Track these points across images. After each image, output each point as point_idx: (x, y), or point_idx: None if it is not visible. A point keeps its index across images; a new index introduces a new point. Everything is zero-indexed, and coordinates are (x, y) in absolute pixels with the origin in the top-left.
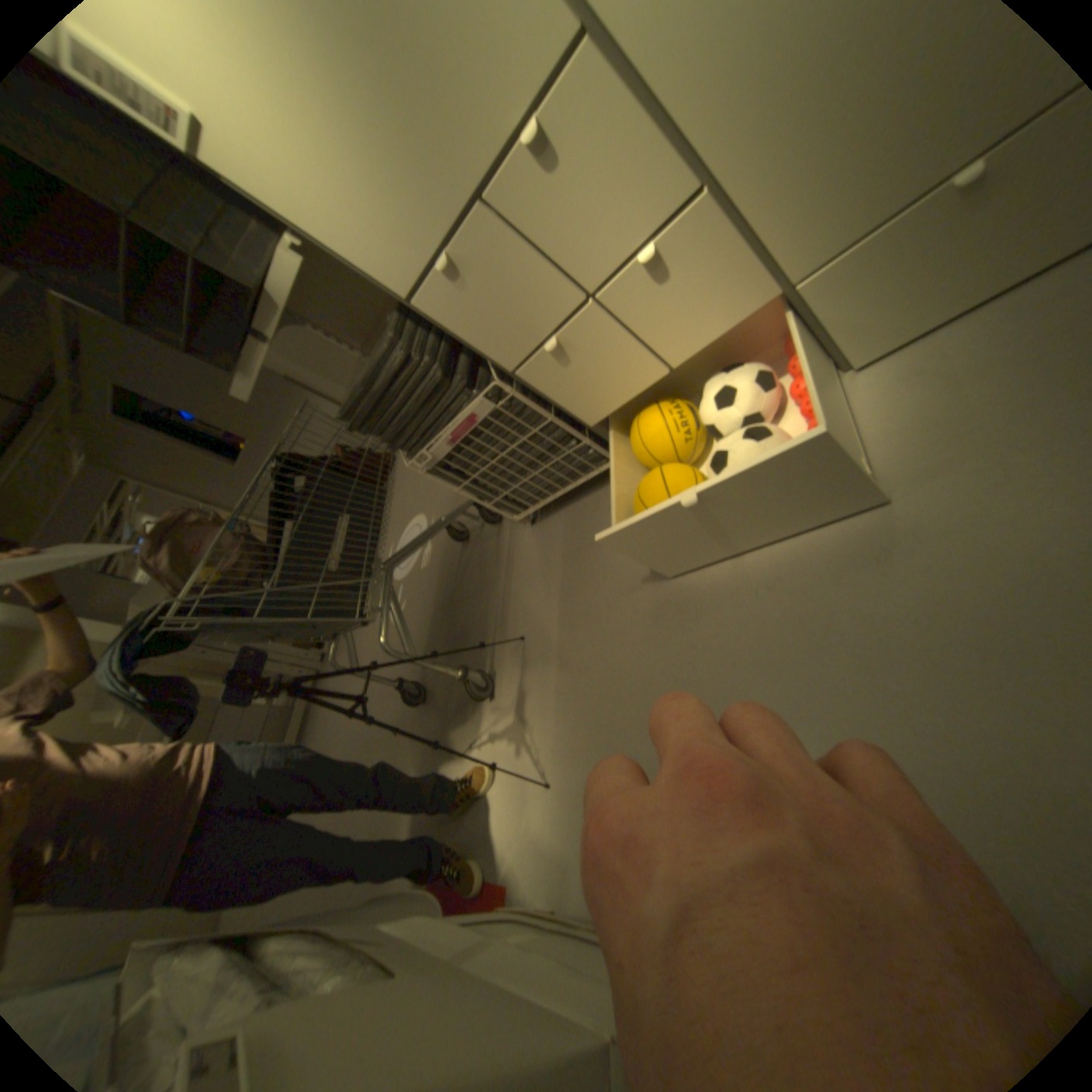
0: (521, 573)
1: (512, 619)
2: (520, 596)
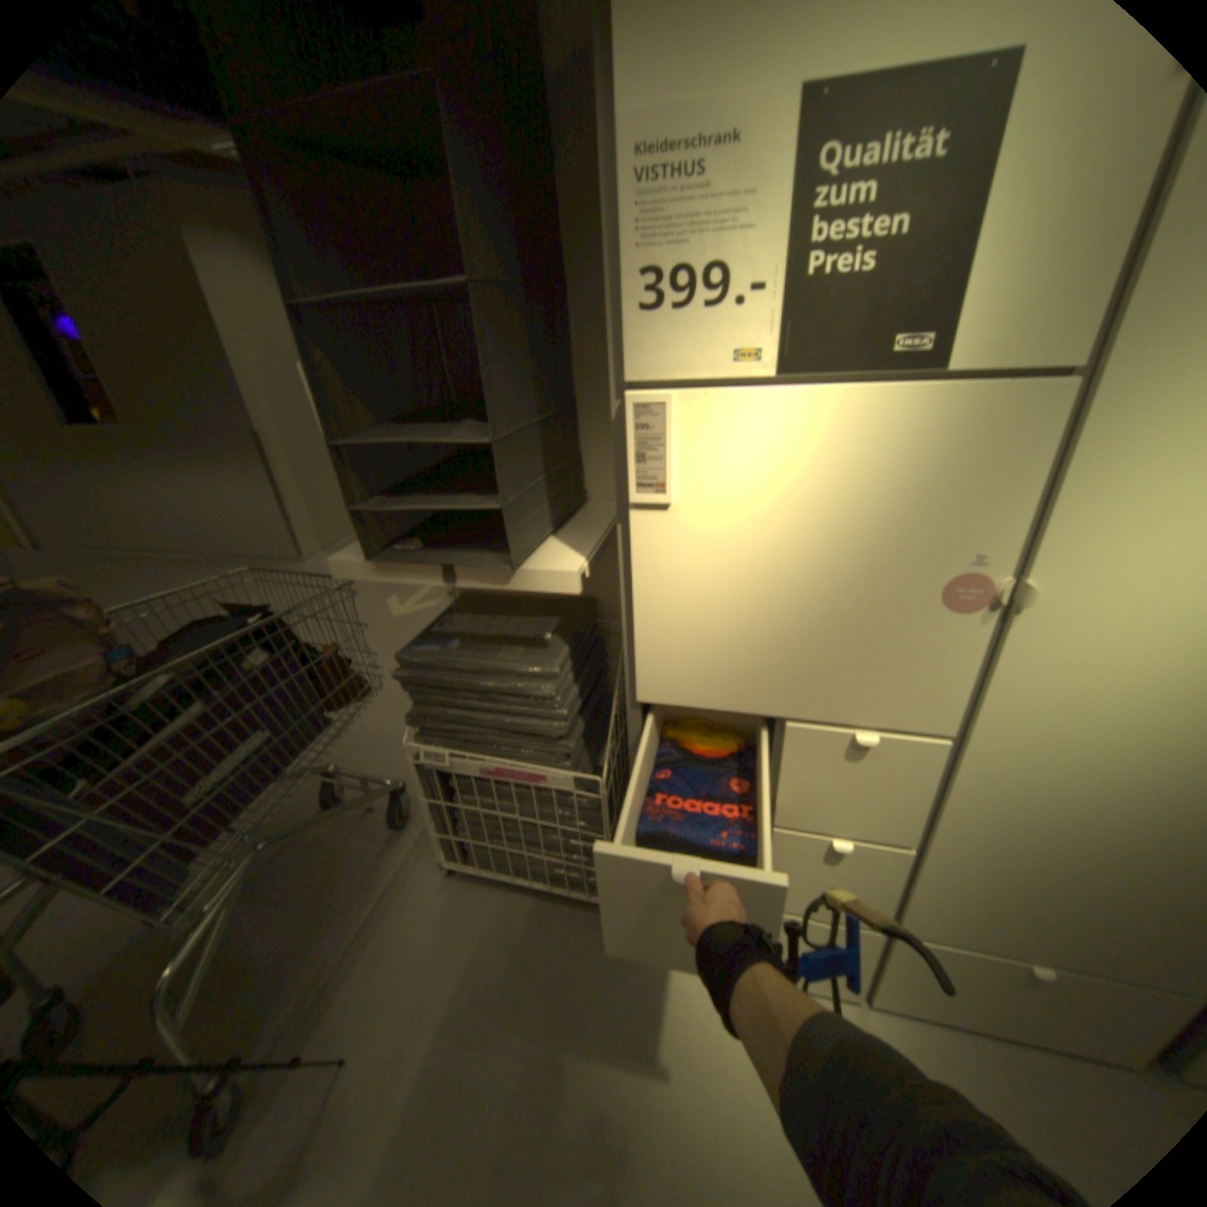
0: (390, 932)
1: (335, 1003)
2: (368, 971)
